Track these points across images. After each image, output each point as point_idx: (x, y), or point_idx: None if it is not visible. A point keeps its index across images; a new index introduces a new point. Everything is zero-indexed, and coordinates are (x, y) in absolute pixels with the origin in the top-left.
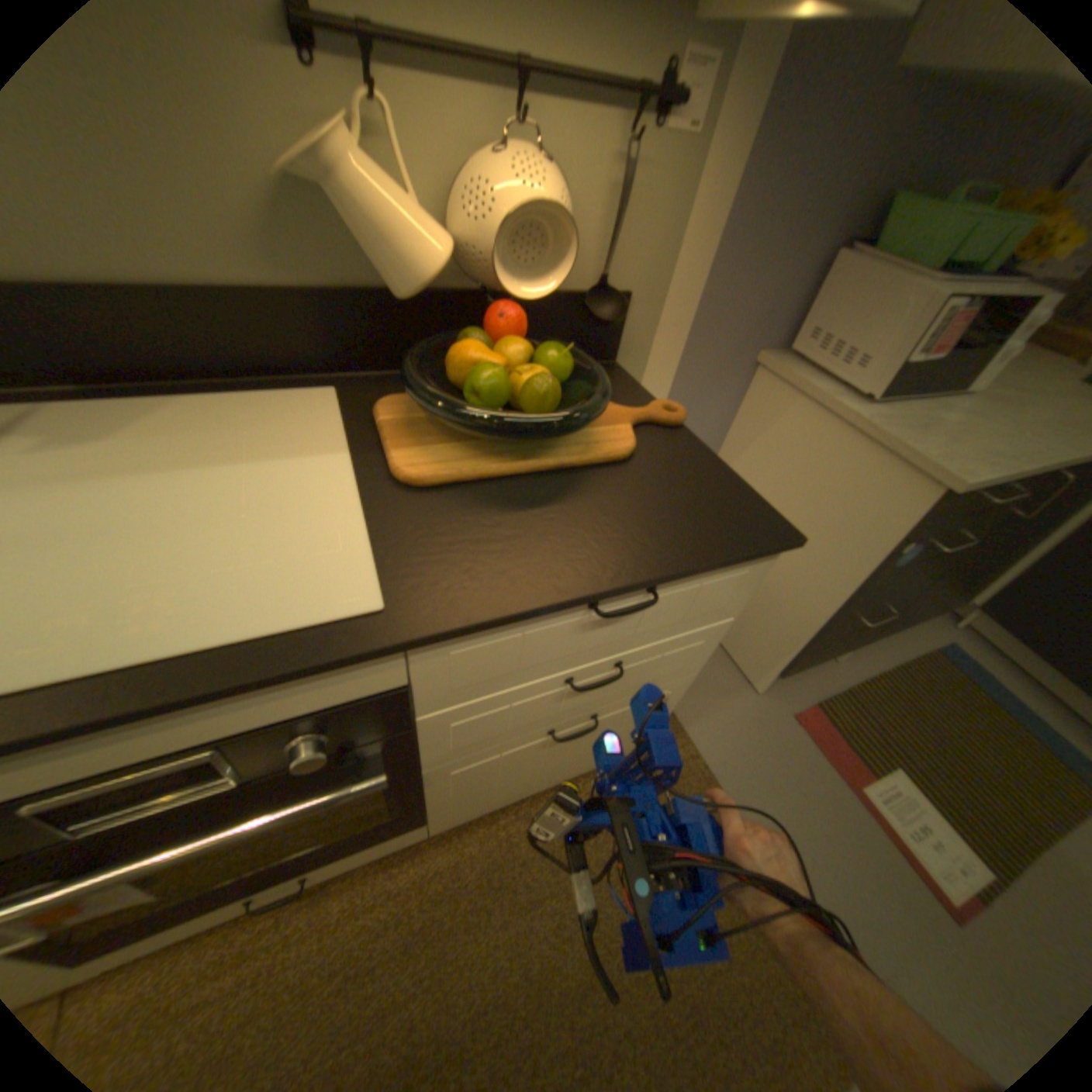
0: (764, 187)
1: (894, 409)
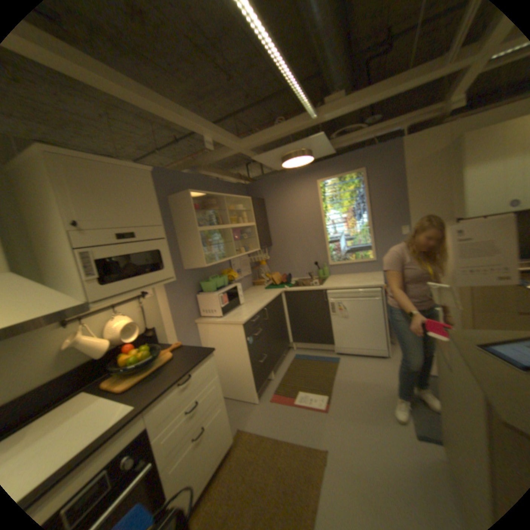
0: (173, 296)
1: (227, 317)
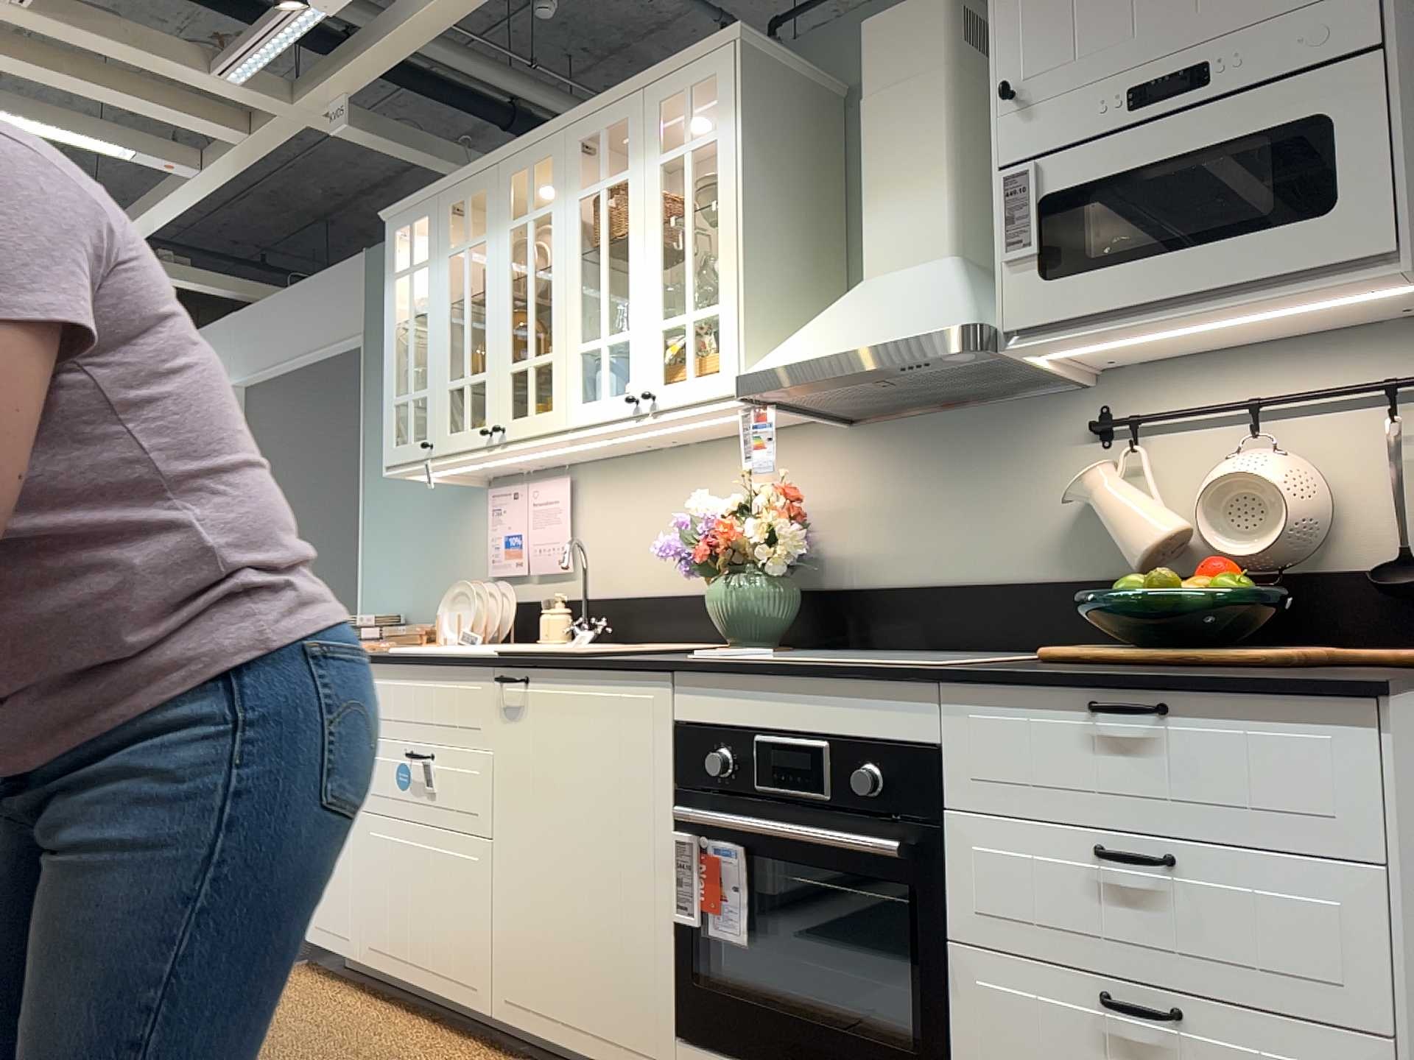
0: None
1: None
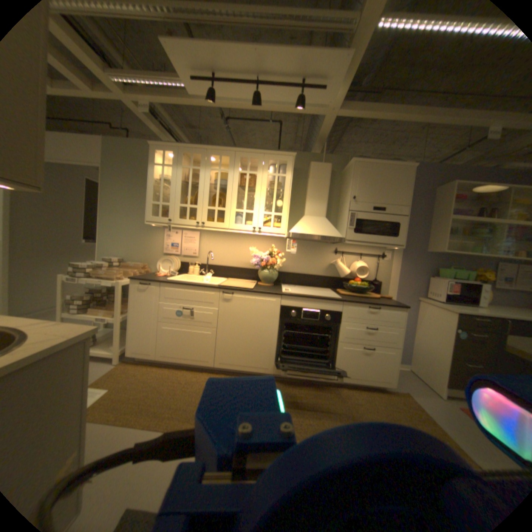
0: (406, 267)
1: (450, 305)
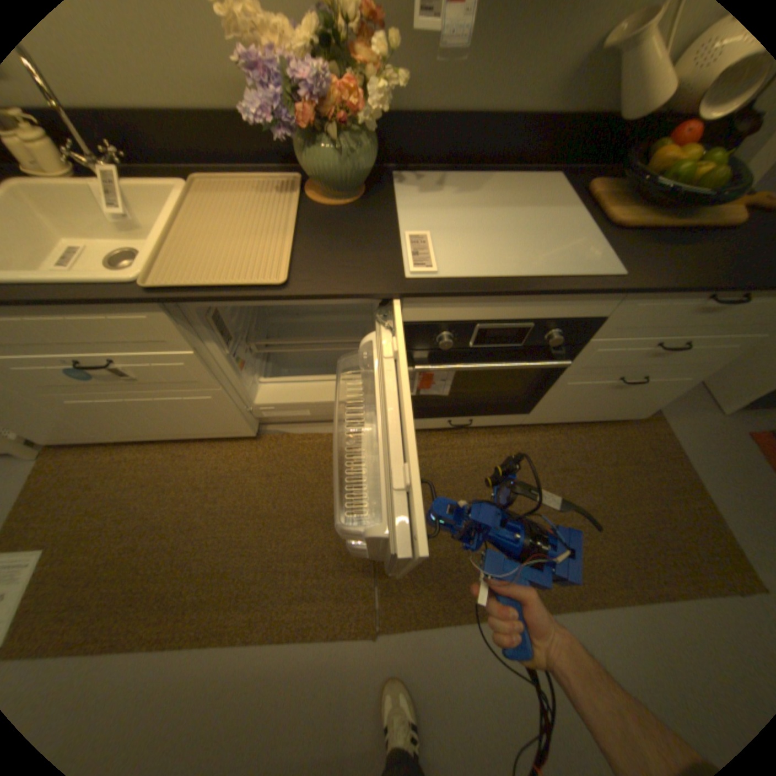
0: None
1: None
